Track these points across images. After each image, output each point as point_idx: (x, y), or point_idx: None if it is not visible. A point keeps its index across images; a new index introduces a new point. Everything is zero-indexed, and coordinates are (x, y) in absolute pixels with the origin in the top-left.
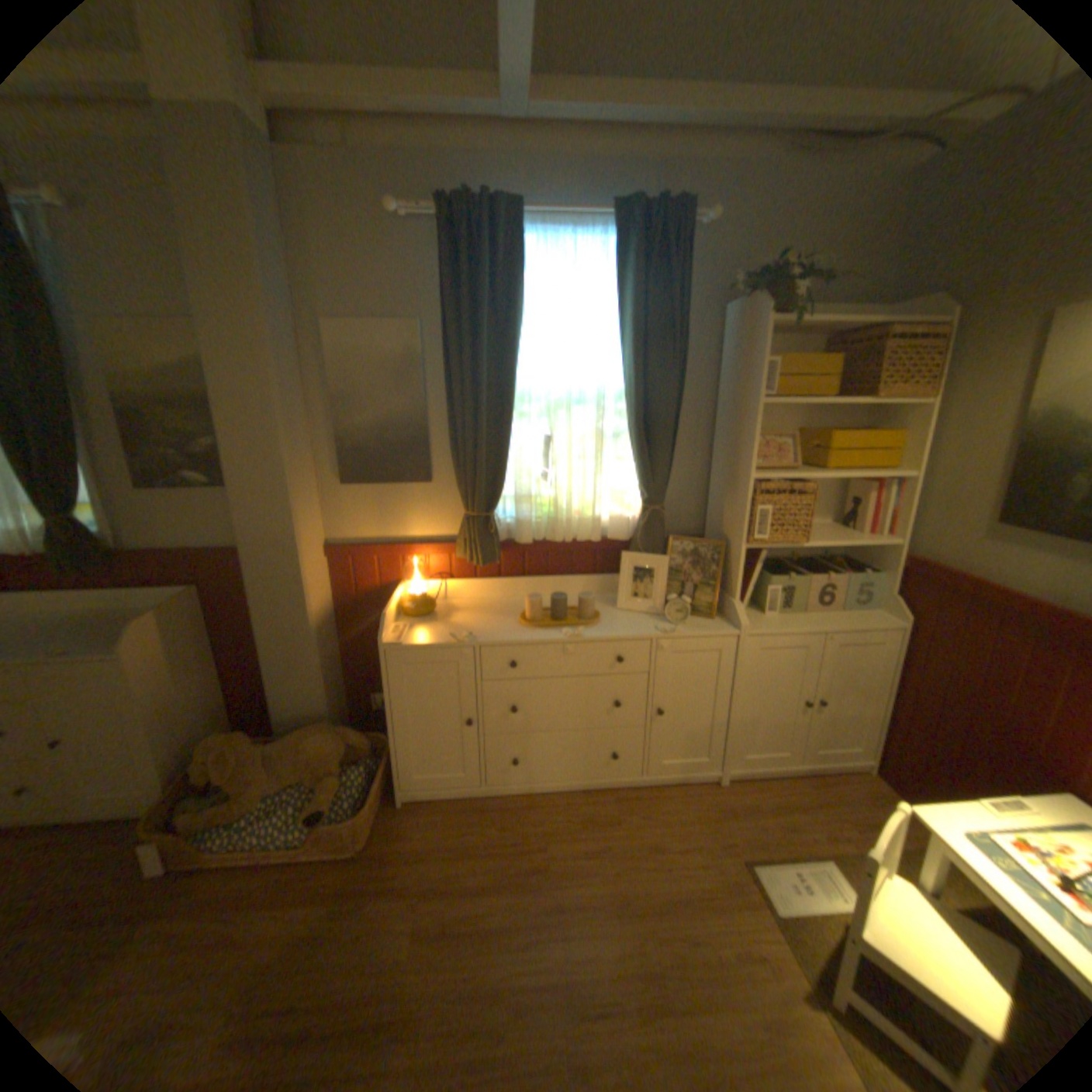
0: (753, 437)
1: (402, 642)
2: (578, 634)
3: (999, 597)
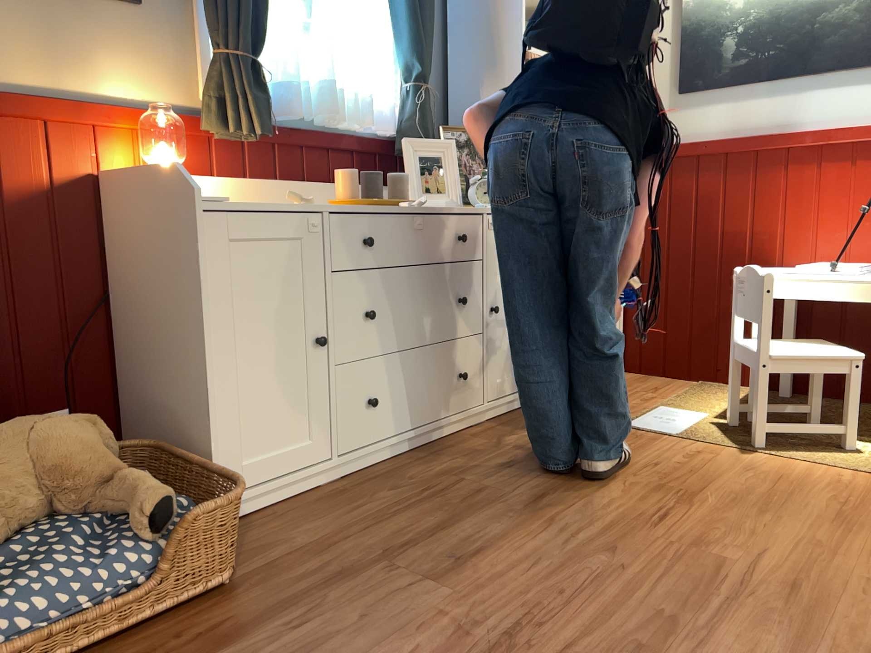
0: (519, 6)
1: (226, 198)
2: (425, 201)
3: (692, 149)
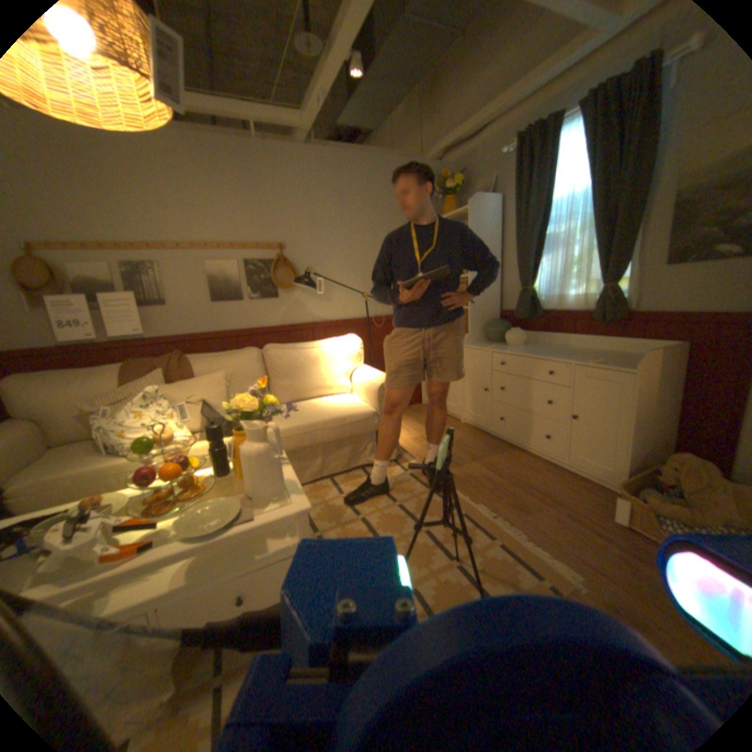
0: None
1: None
2: None
3: None
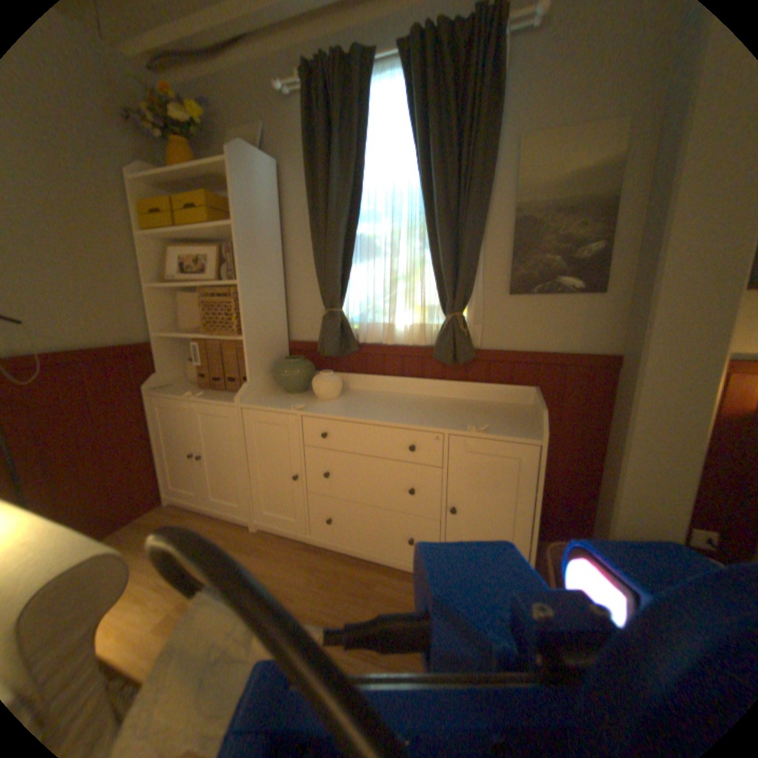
0: None
1: None
2: None
3: None
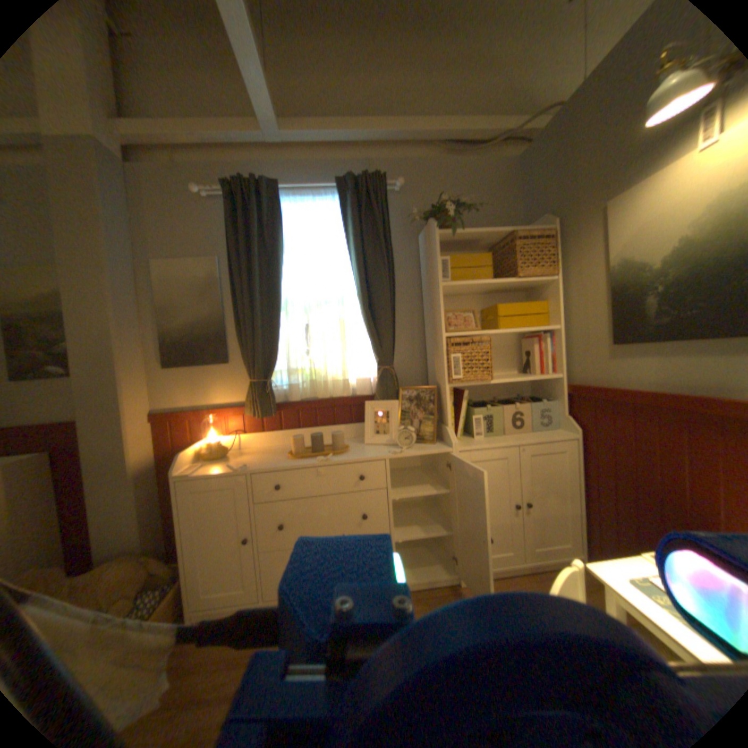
0: (440, 308)
1: (190, 474)
2: (328, 458)
3: (627, 396)
